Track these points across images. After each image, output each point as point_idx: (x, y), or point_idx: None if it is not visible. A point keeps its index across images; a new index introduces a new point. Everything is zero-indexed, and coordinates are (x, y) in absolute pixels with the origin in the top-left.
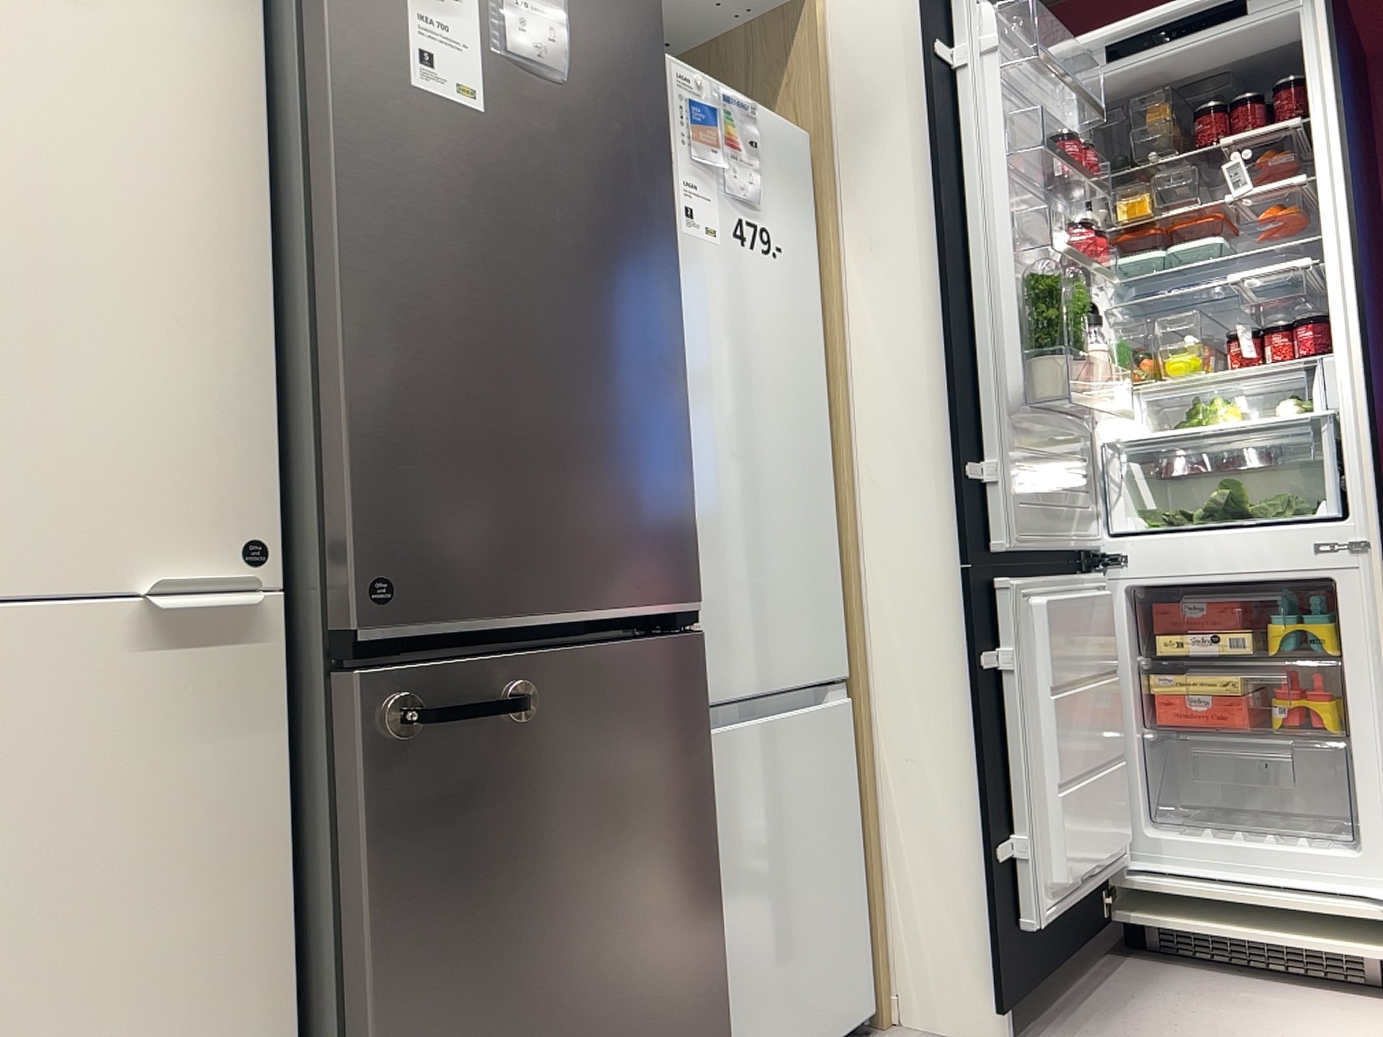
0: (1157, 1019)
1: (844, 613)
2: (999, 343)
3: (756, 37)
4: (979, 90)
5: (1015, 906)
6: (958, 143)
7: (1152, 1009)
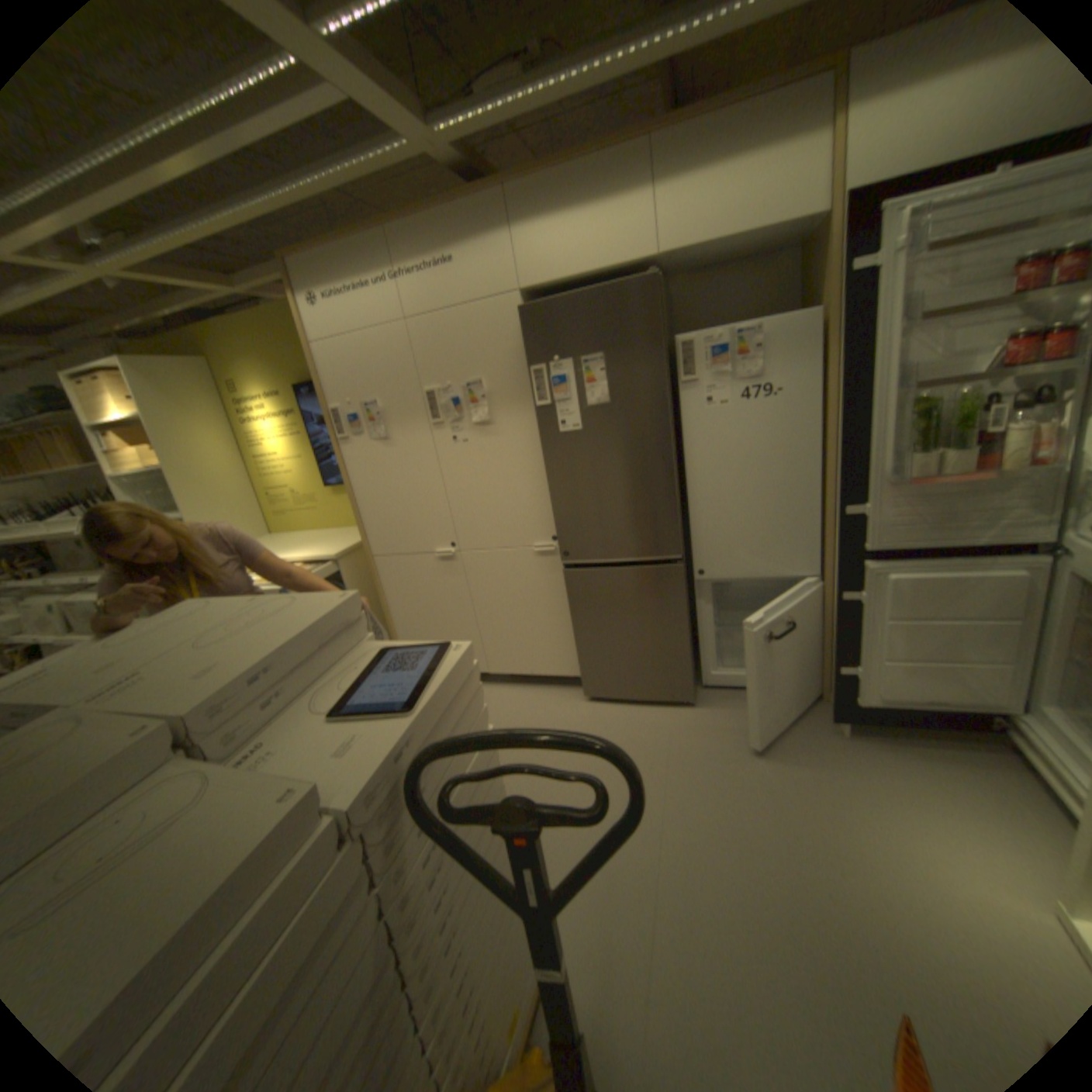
0: (936, 776)
1: (824, 548)
2: (880, 444)
3: (823, 231)
4: (889, 281)
5: (855, 693)
6: (873, 320)
7: (948, 773)
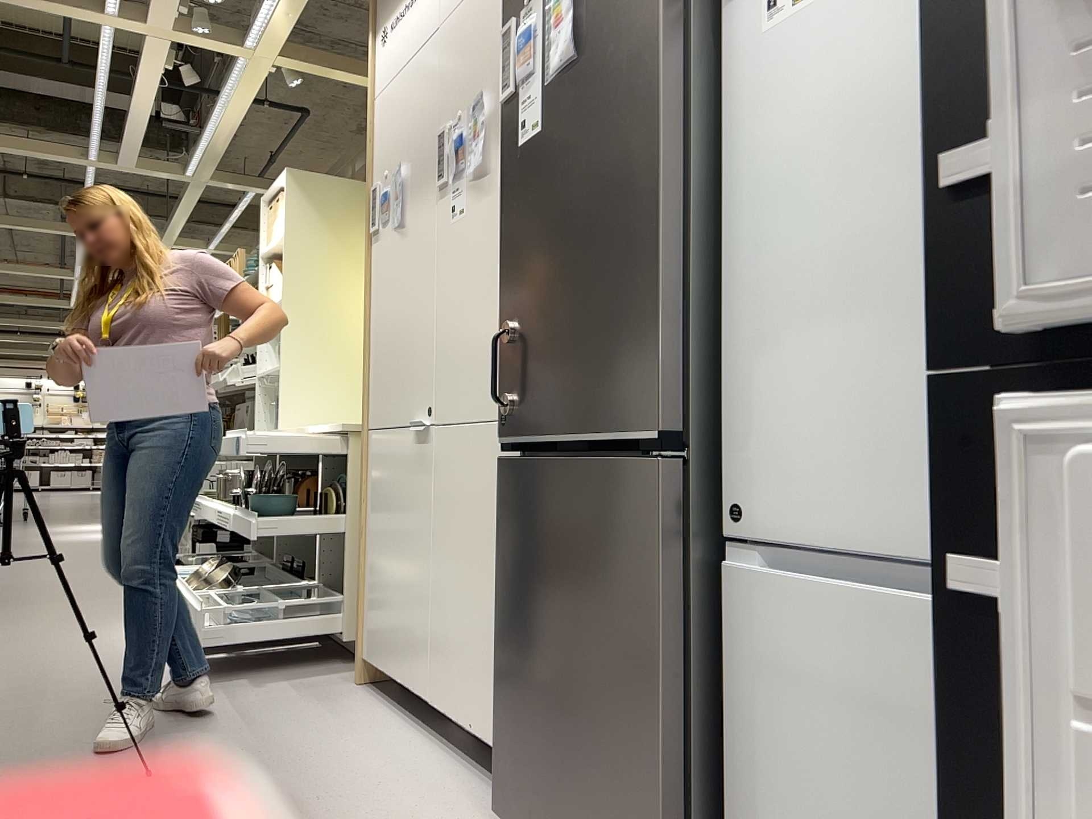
0: None
1: None
2: None
3: None
4: None
5: None
6: None
7: None
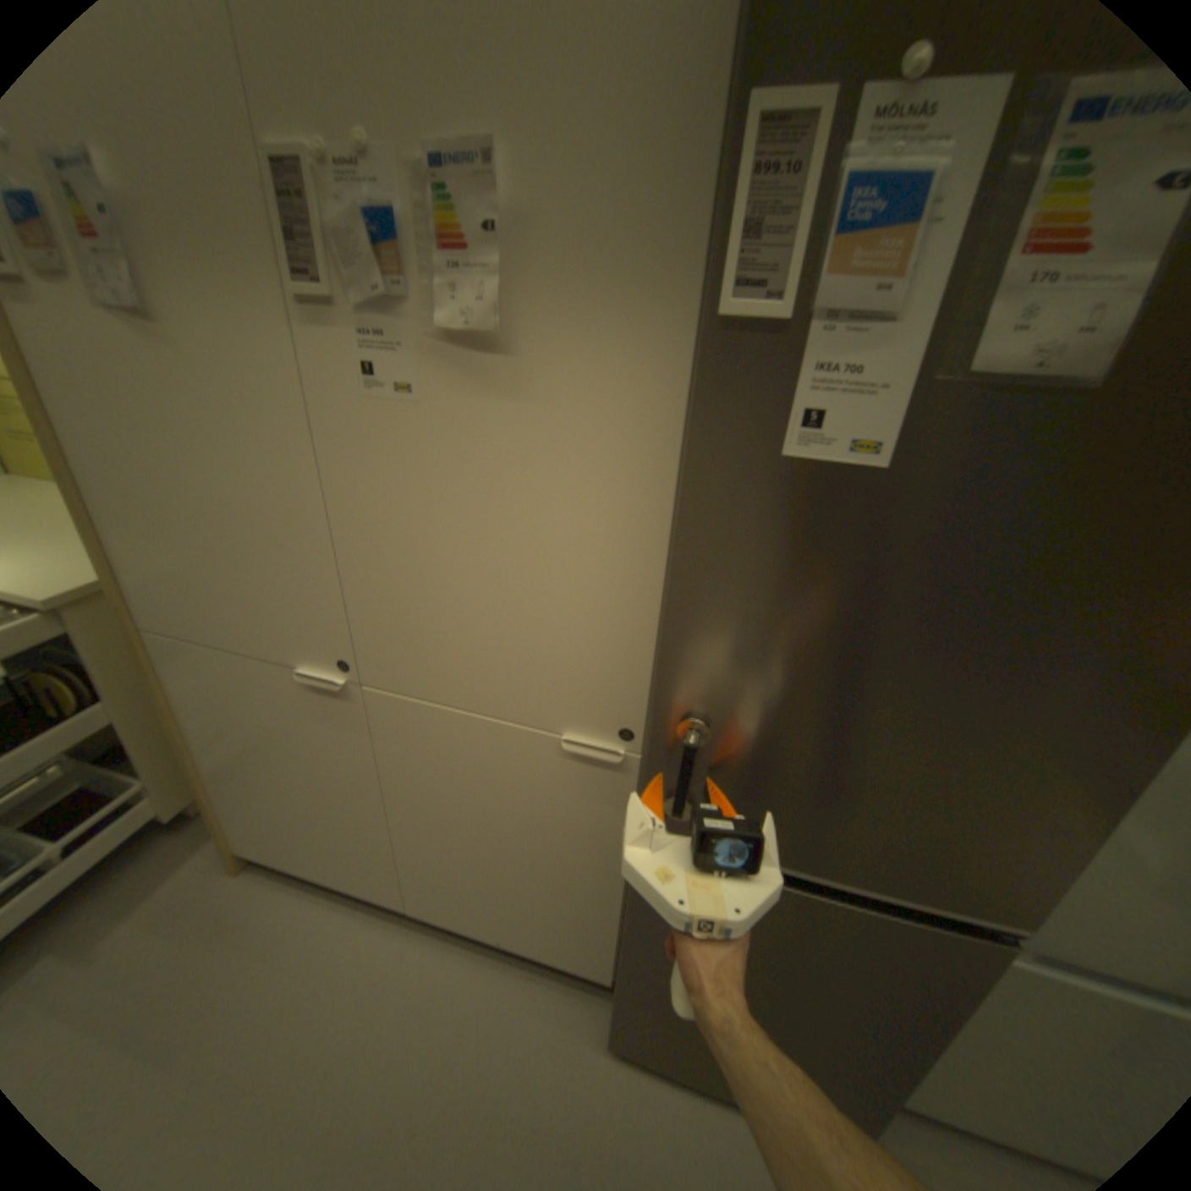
0: None
1: None
2: None
3: None
4: None
5: None
6: None
7: None
